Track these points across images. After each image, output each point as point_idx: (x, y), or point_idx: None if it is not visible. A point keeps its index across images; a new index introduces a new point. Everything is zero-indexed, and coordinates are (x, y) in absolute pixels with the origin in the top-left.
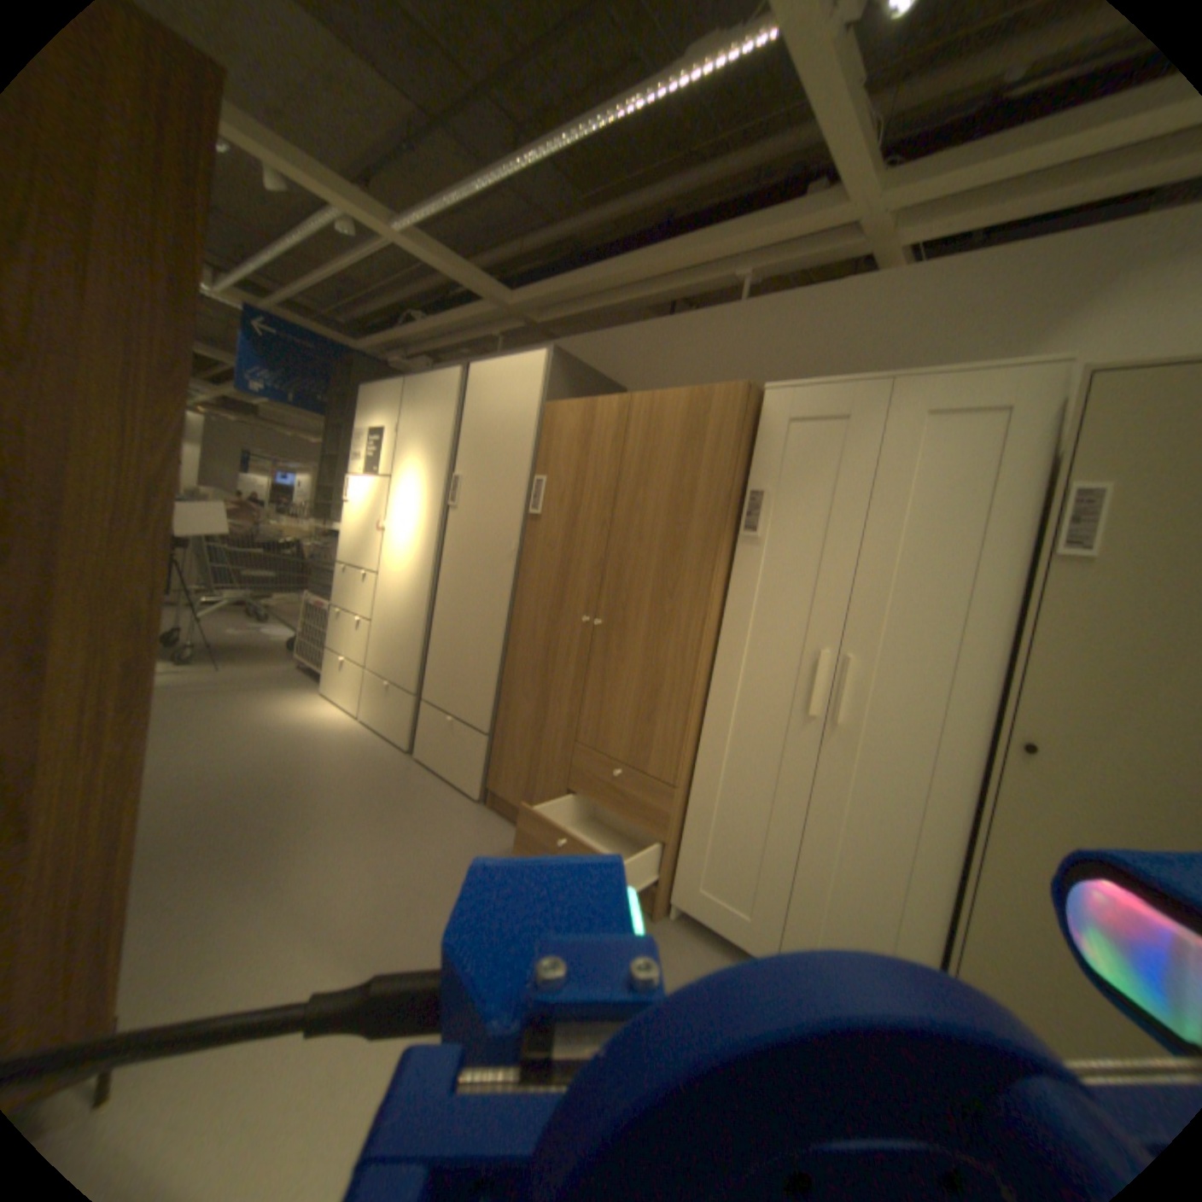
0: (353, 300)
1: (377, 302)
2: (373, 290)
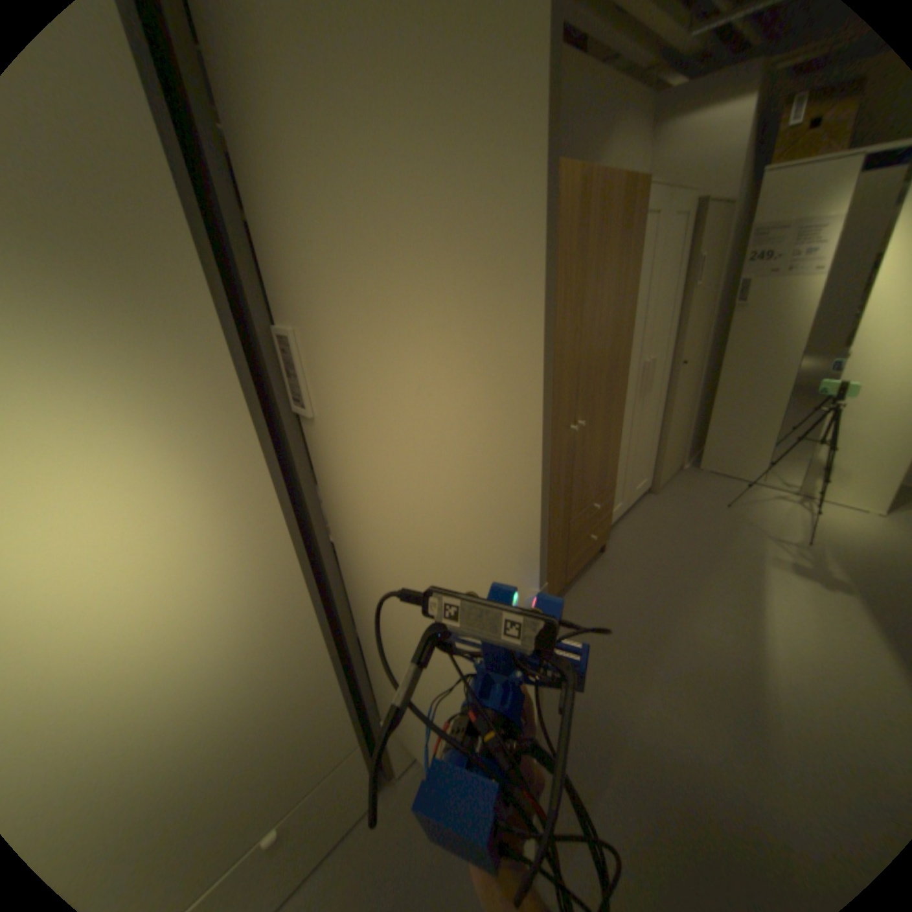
0: None
1: None
2: None
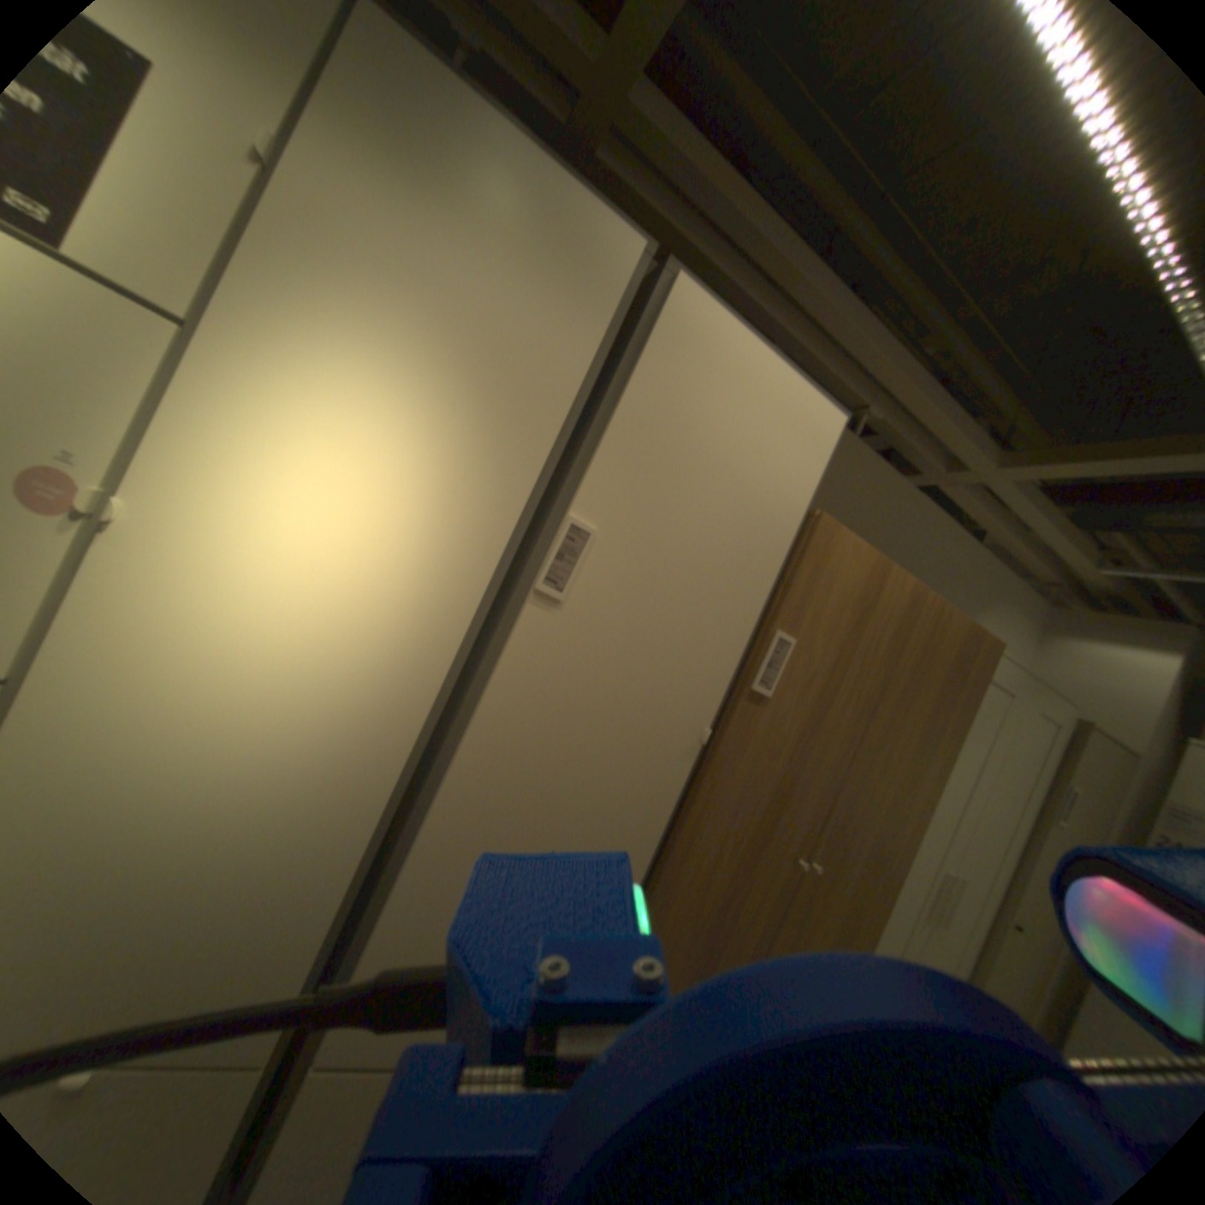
0: None
1: None
2: None
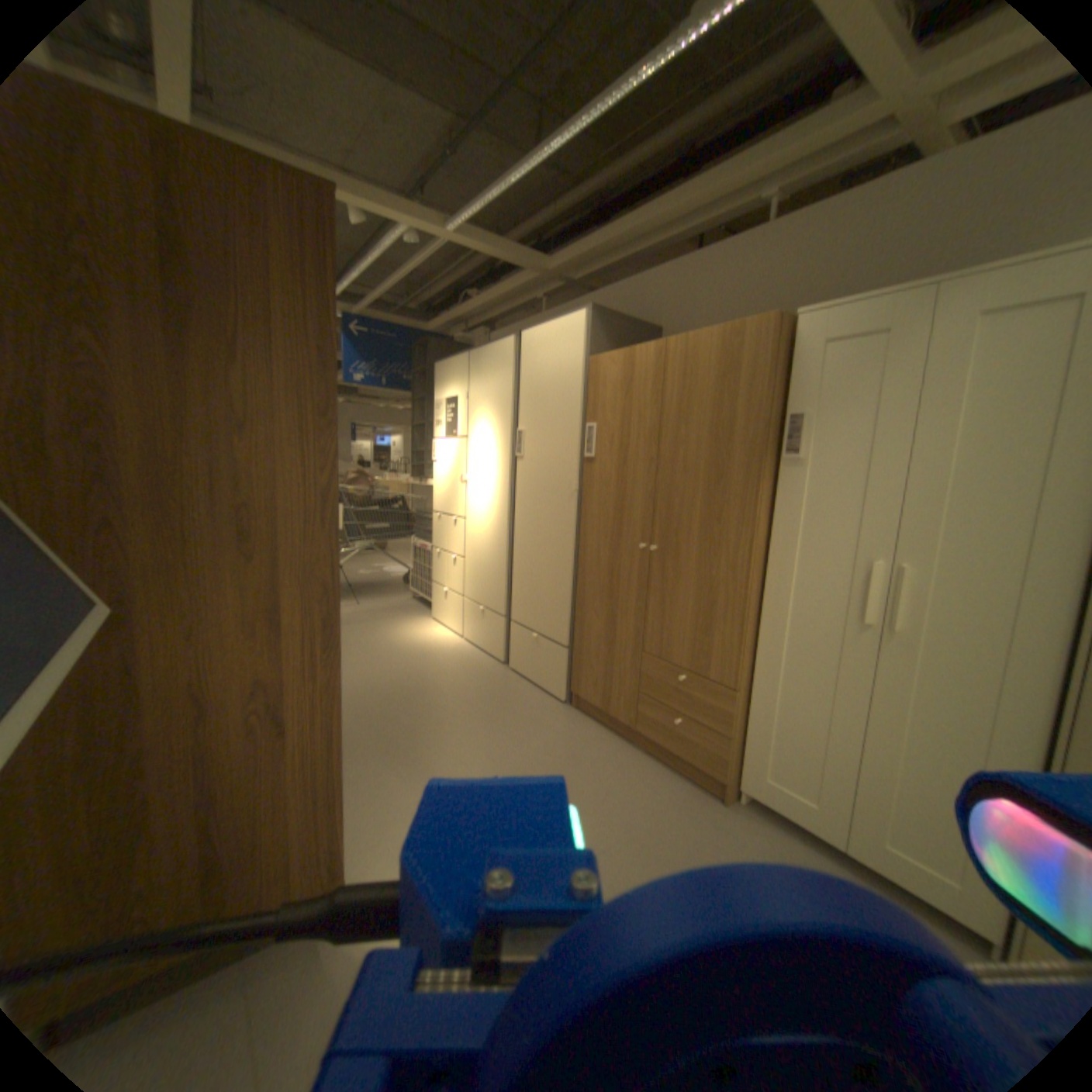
0: (419, 286)
1: (438, 283)
2: (434, 274)
